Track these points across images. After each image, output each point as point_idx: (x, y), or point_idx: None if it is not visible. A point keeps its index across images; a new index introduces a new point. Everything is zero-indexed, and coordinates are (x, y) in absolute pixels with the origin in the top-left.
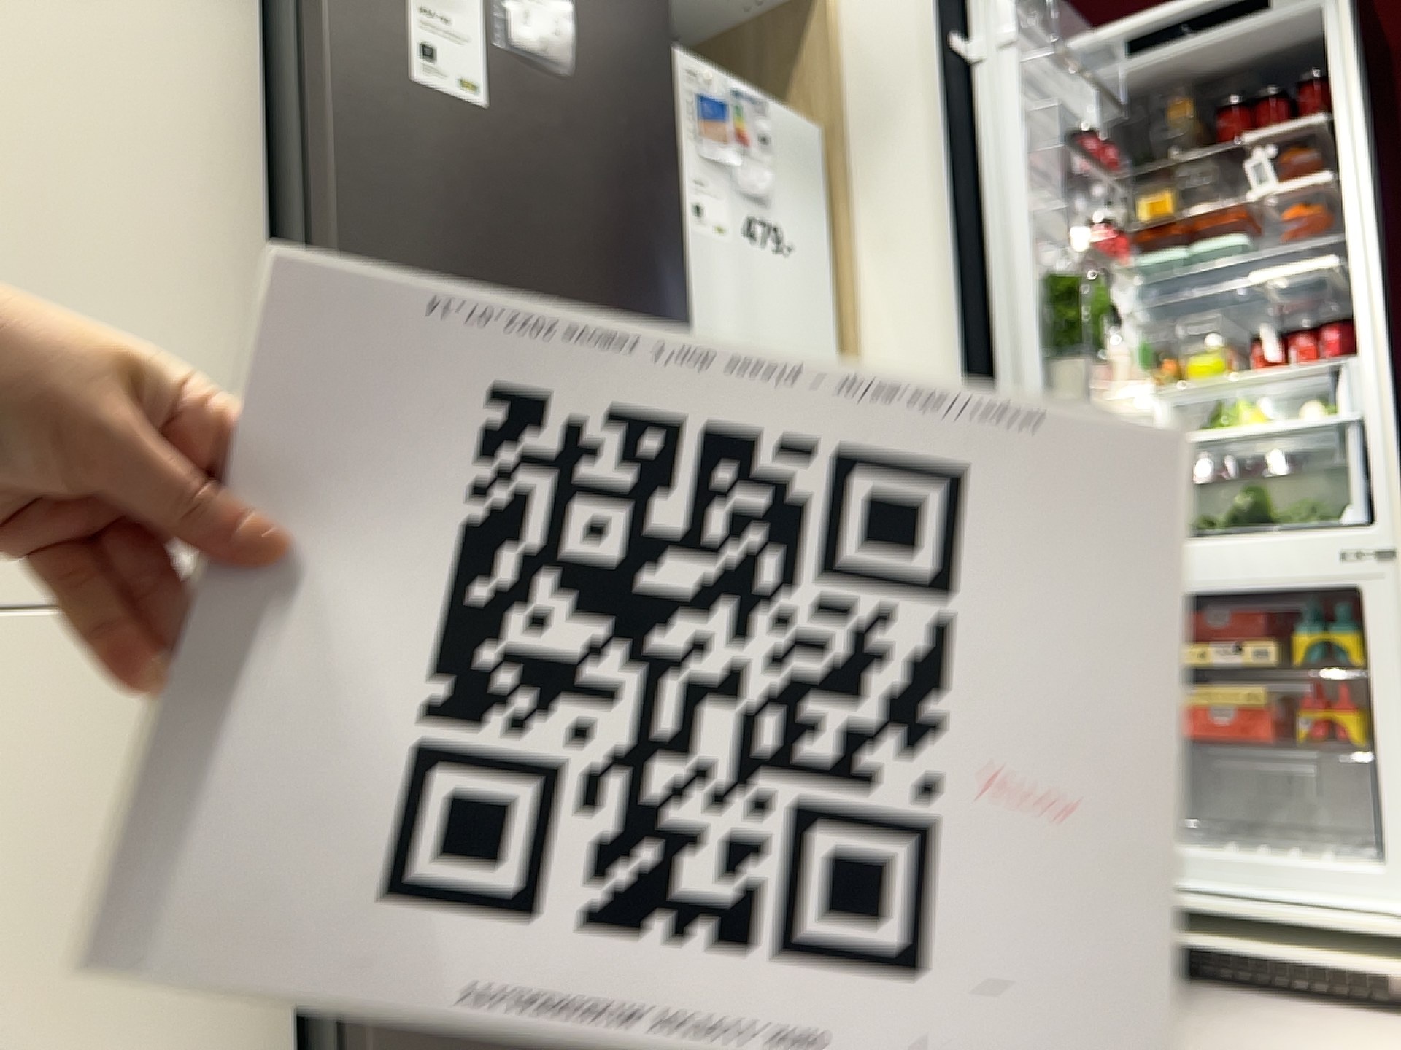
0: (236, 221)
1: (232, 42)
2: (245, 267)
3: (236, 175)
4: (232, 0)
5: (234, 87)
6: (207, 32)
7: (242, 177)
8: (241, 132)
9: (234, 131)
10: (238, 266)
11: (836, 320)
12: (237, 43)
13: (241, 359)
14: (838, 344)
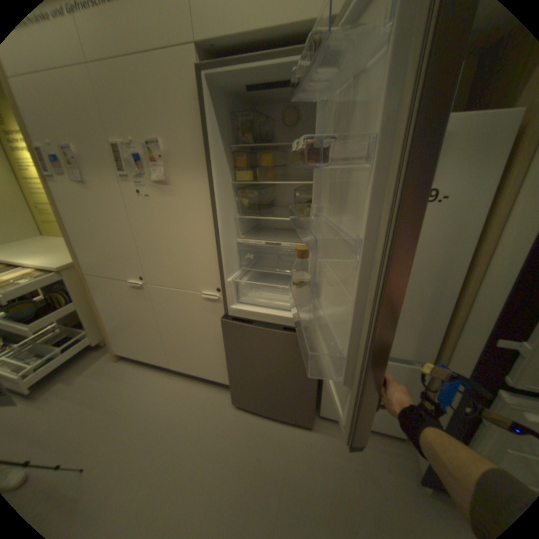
0: (211, 231)
1: (206, 193)
2: (213, 239)
3: (210, 222)
4: (205, 183)
5: (208, 203)
6: (202, 193)
7: (211, 222)
8: (210, 212)
9: (209, 212)
10: (212, 239)
11: (488, 223)
12: (207, 193)
13: (214, 256)
14: (484, 236)
